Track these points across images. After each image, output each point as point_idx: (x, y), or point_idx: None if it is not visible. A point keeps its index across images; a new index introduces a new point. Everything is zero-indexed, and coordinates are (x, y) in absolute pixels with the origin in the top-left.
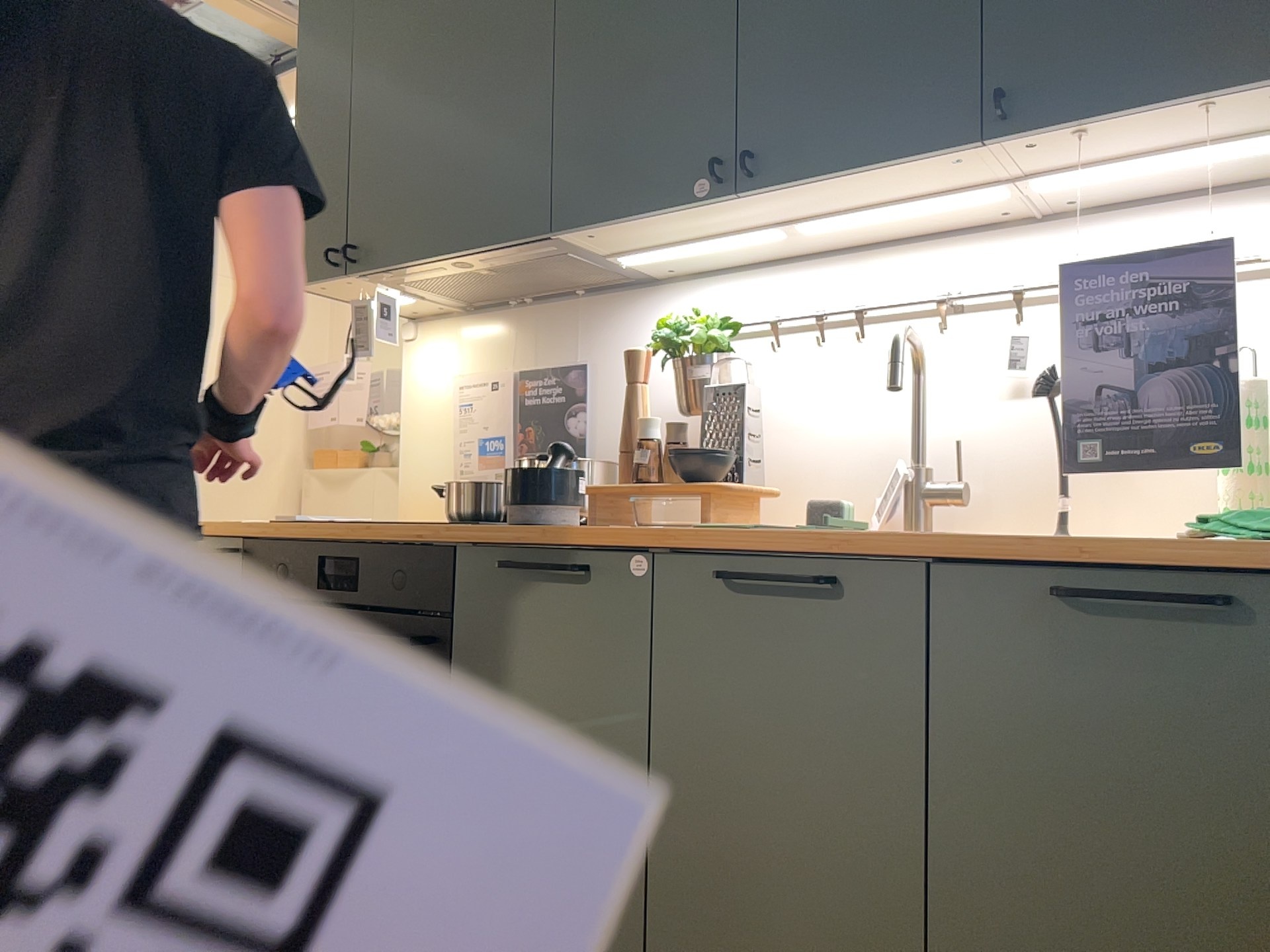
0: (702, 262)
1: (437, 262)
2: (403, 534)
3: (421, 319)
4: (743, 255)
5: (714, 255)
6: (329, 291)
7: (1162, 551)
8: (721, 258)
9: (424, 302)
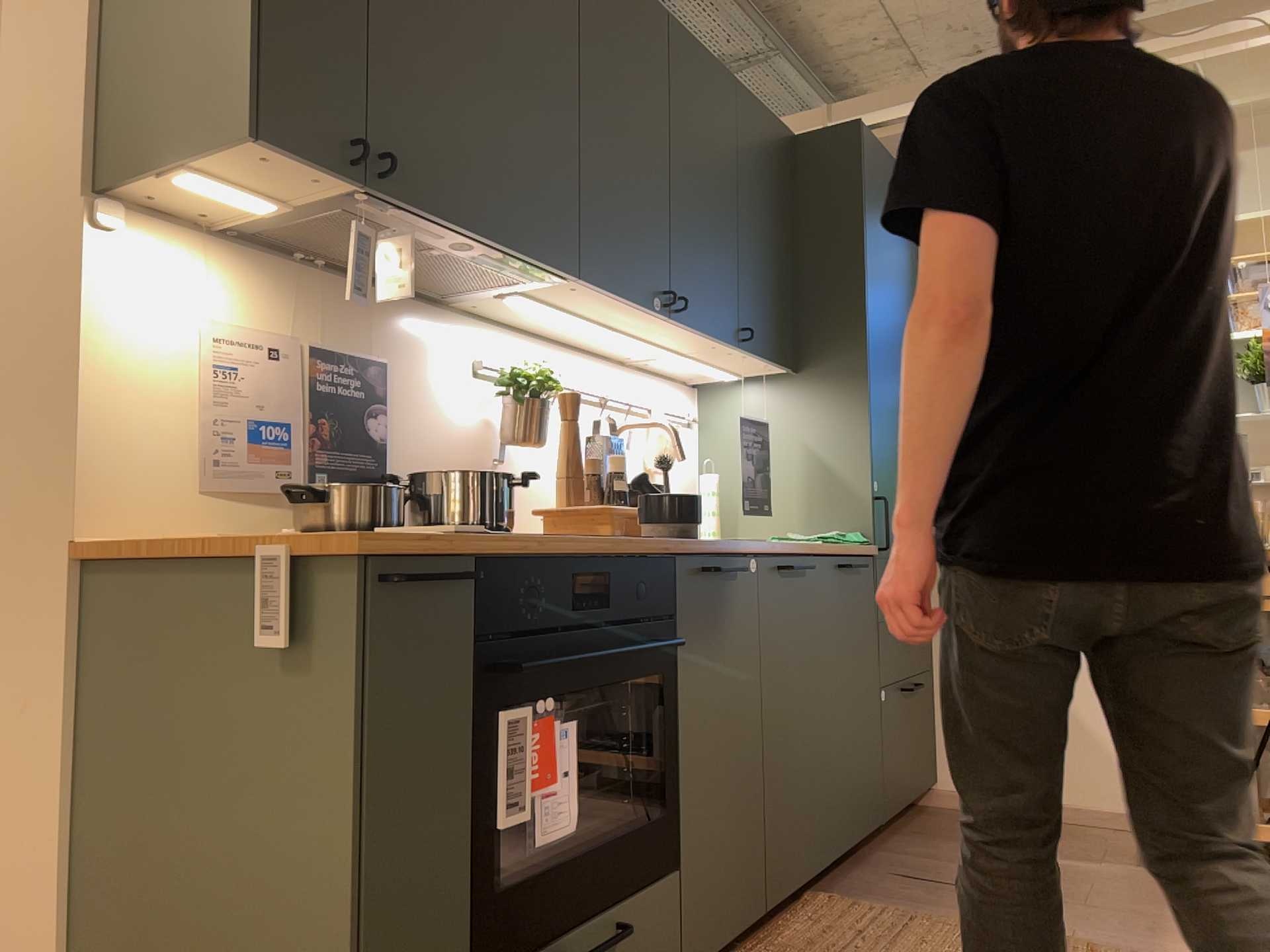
0: (498, 310)
1: (465, 235)
2: (635, 548)
3: (122, 201)
4: (524, 318)
5: (521, 312)
6: (254, 161)
7: (847, 549)
8: (512, 314)
9: (242, 212)
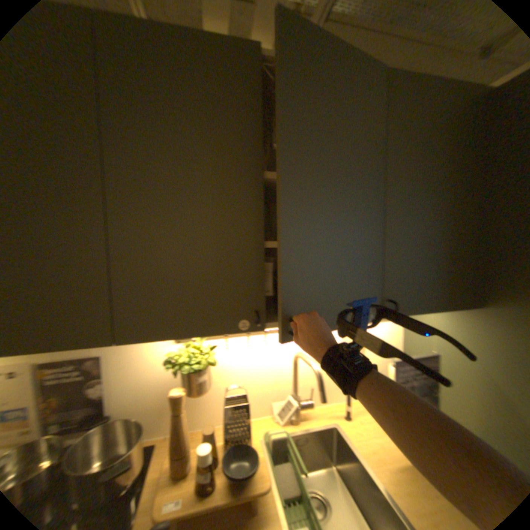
0: None
1: None
2: None
3: None
4: None
5: None
6: None
7: None
8: None
9: None
